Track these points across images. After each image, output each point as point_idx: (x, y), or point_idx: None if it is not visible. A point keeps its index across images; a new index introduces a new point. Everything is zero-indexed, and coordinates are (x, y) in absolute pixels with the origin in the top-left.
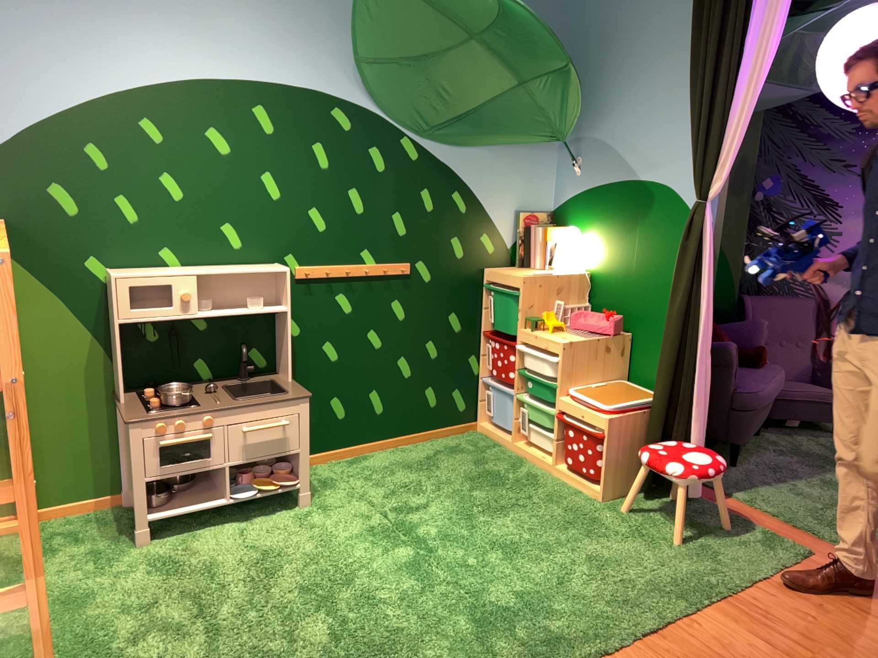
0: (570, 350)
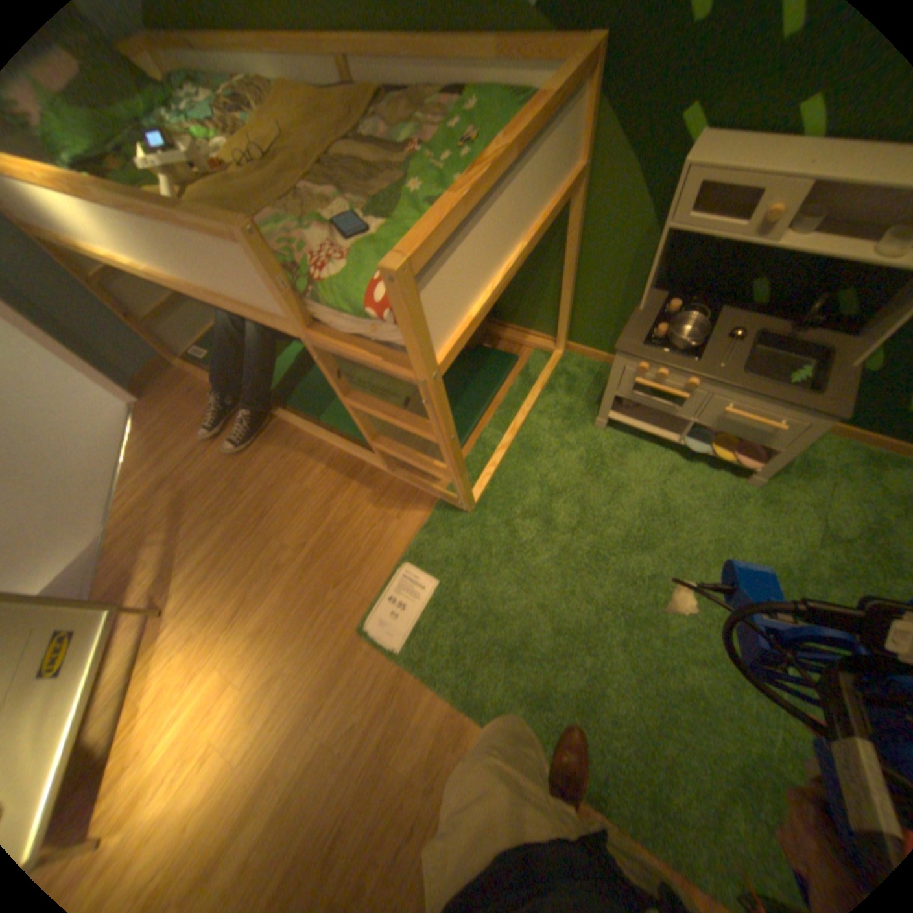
0: None
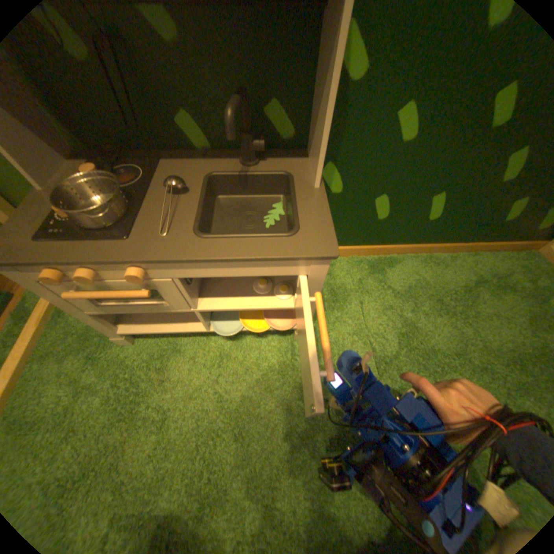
0: None
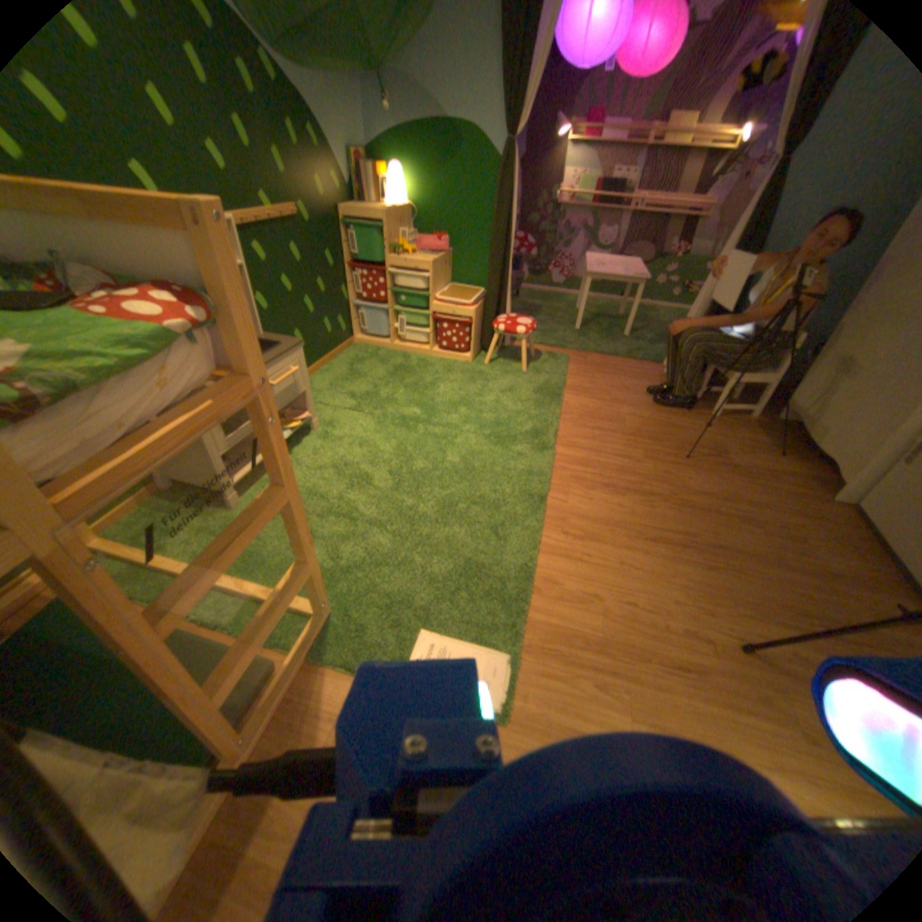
0: (431, 266)
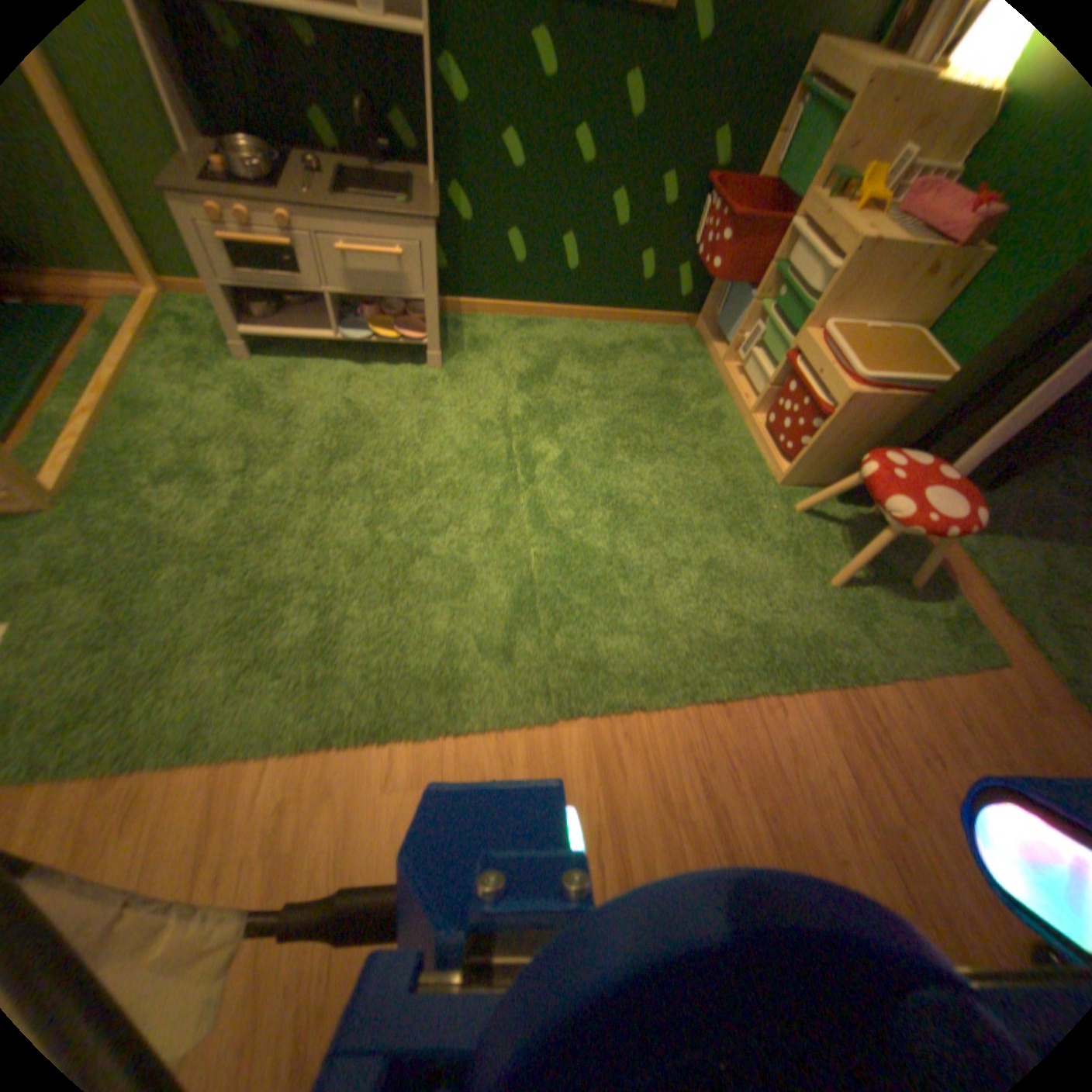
0: (868, 254)
